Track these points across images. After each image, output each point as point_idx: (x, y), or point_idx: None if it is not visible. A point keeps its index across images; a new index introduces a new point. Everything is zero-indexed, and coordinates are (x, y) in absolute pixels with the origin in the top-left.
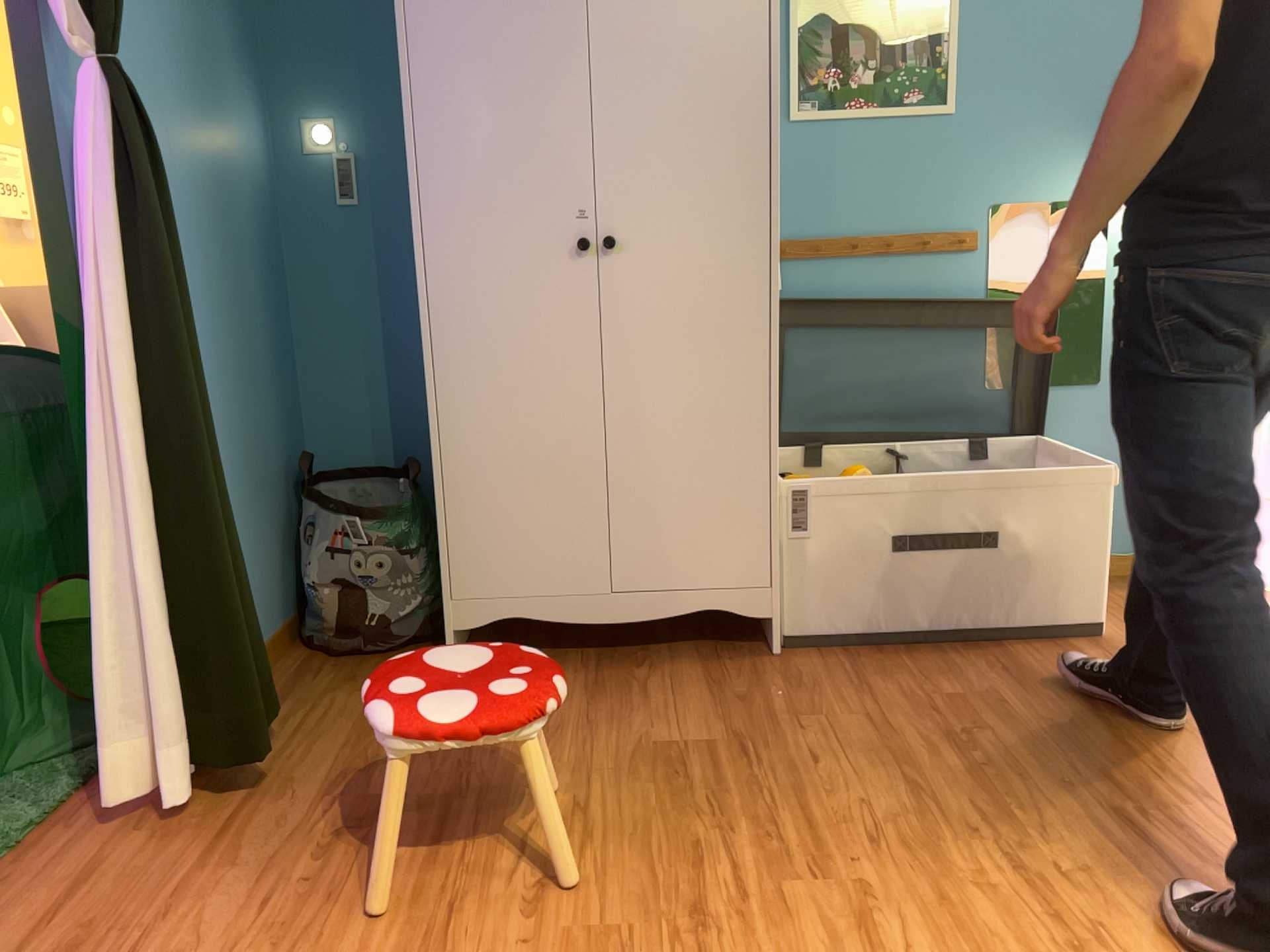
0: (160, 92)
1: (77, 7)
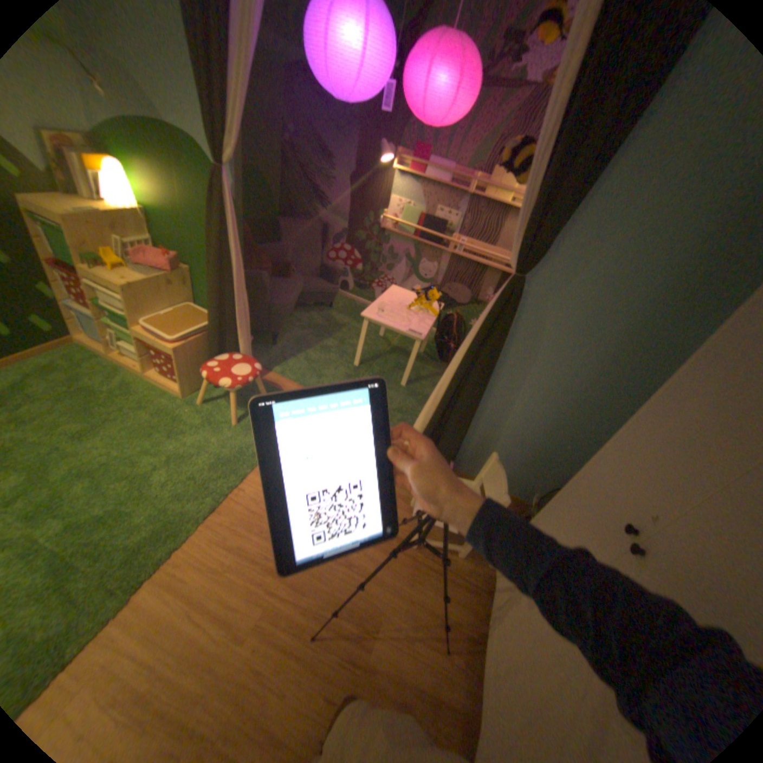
0: (619, 297)
1: (519, 252)
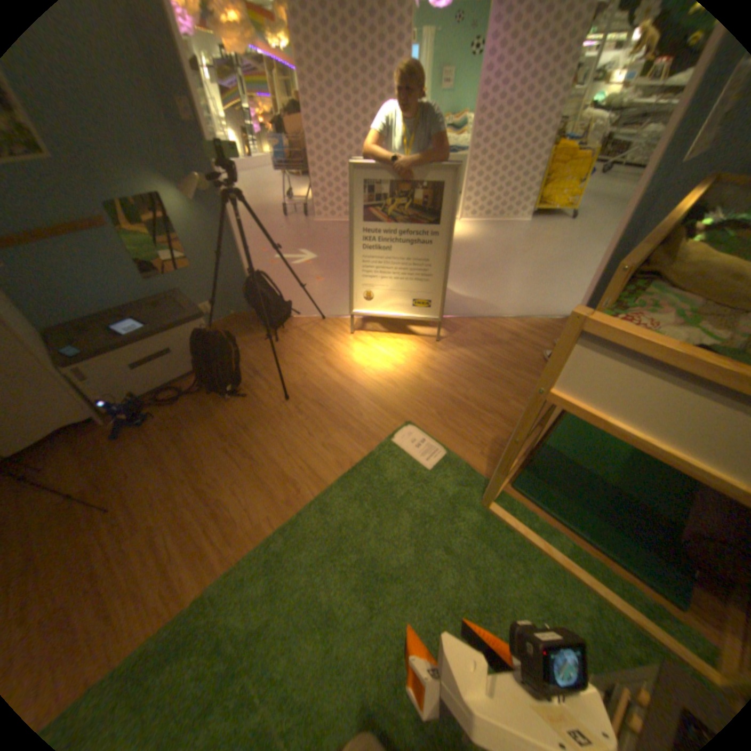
0: None
1: None
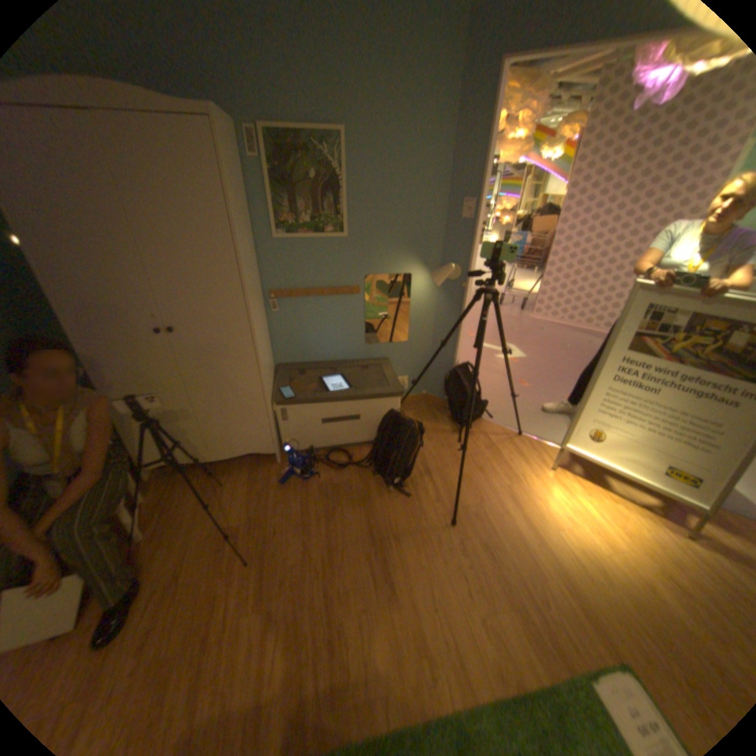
0: None
1: None
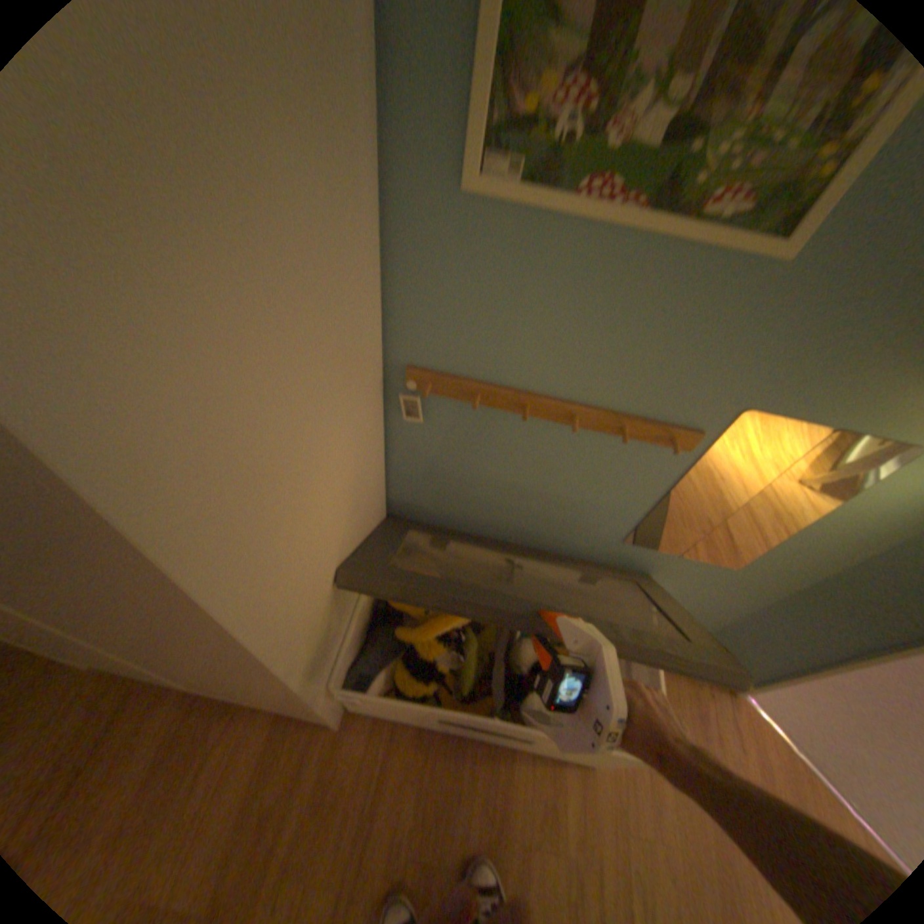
0: None
1: None
